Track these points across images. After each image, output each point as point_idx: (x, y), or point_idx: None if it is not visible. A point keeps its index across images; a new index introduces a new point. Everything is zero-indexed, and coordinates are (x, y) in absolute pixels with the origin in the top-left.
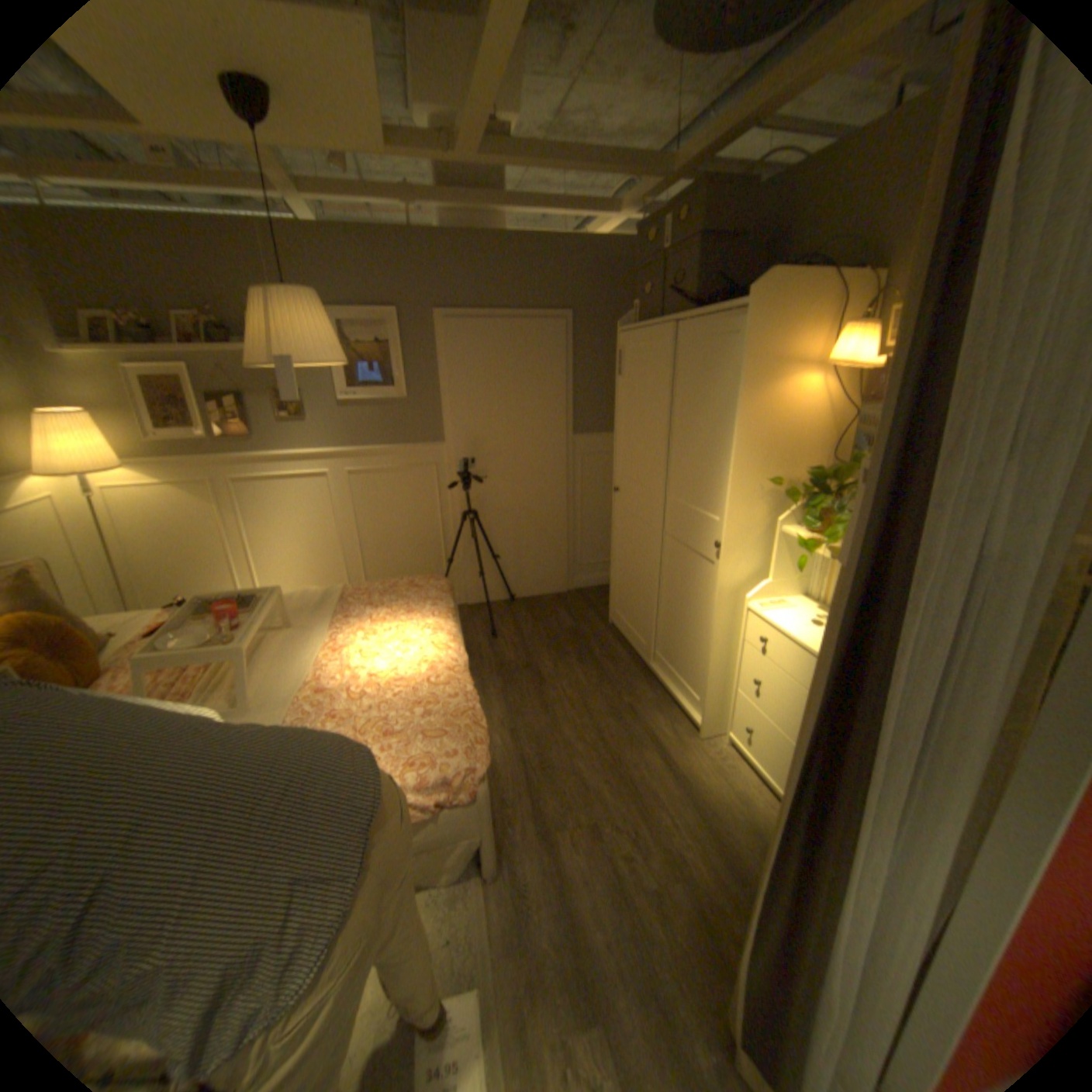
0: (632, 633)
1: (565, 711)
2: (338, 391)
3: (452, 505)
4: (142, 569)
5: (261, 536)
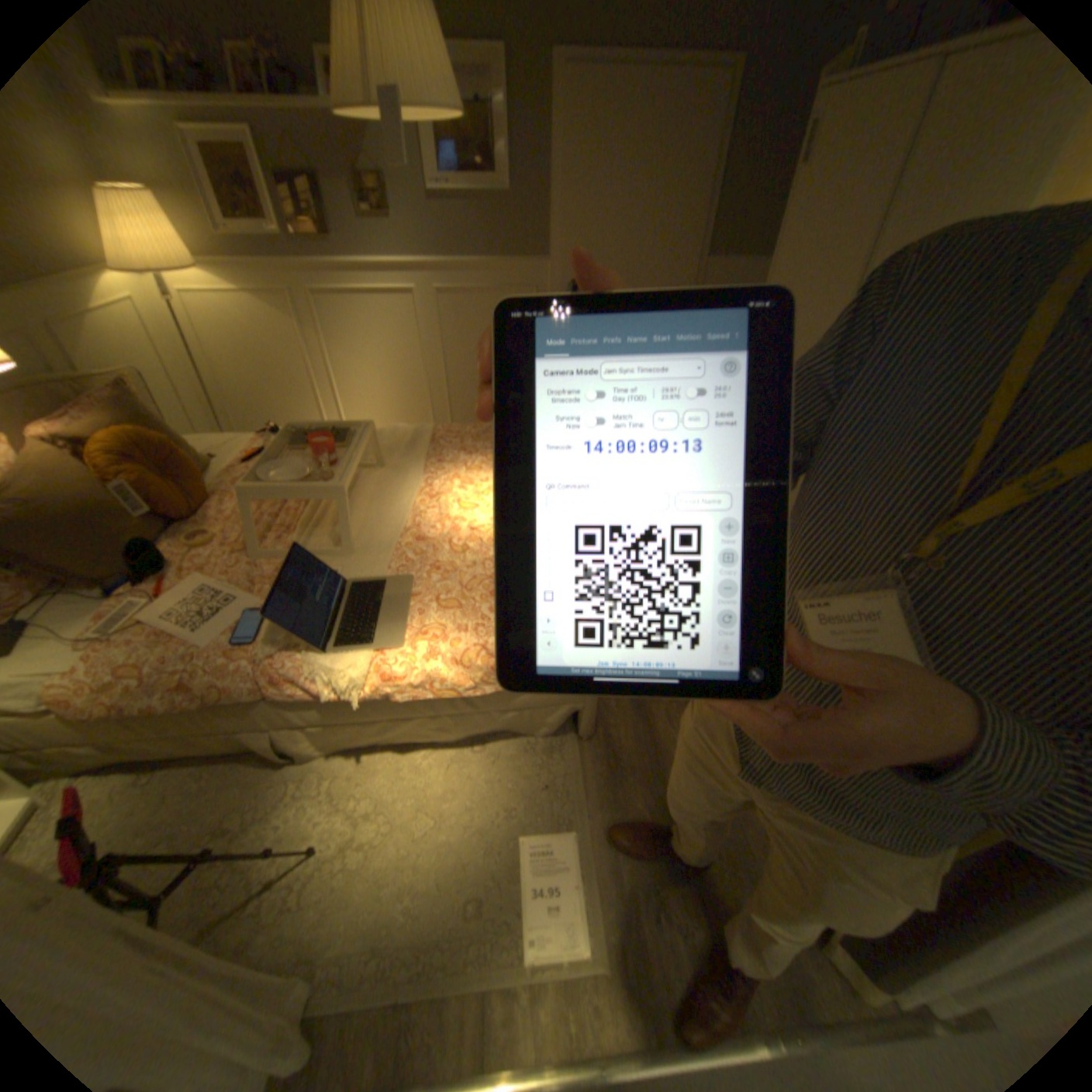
0: None
1: None
2: (427, 176)
3: None
4: (230, 388)
5: (345, 361)
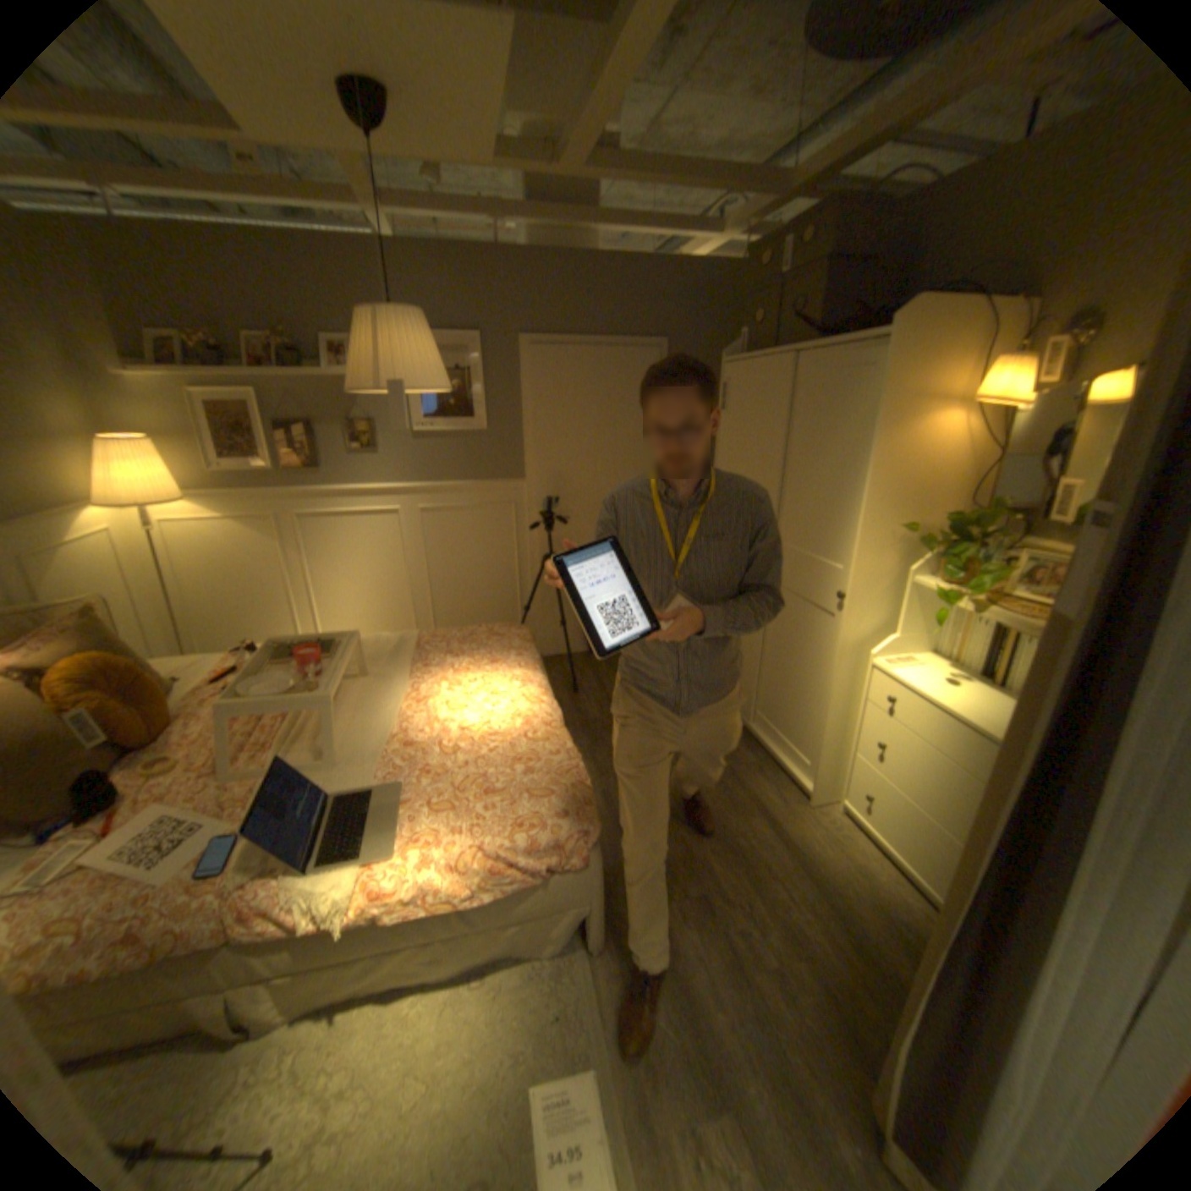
0: None
1: None
2: (414, 421)
3: (530, 548)
4: (197, 611)
5: (326, 577)
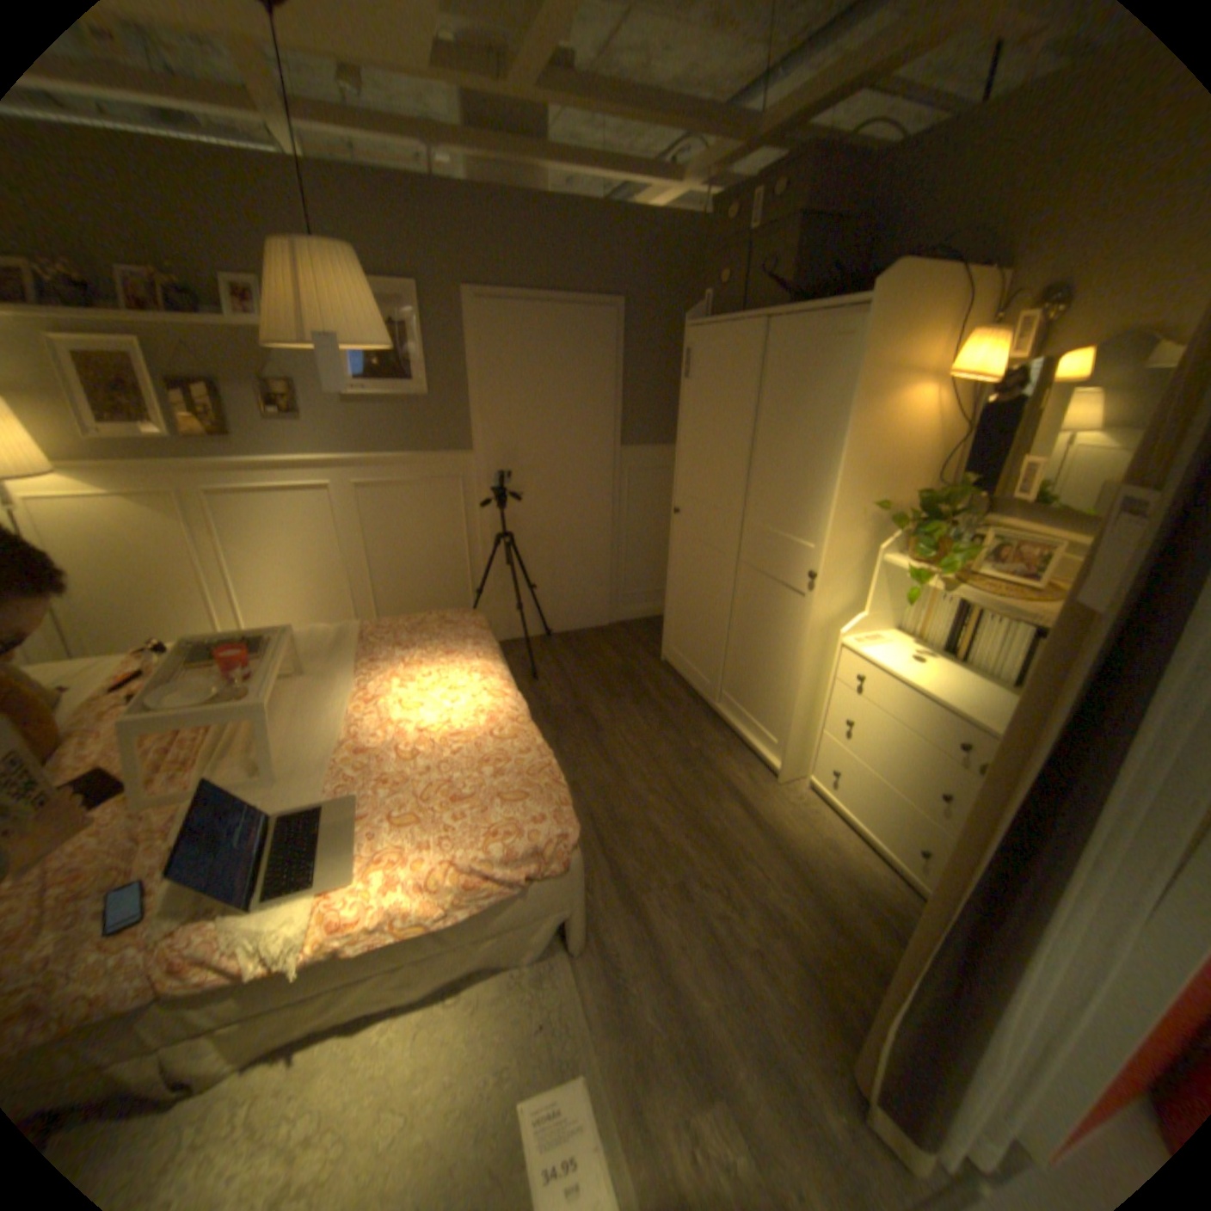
0: (692, 671)
1: (628, 759)
2: (342, 383)
3: (480, 527)
4: (86, 605)
5: (245, 562)
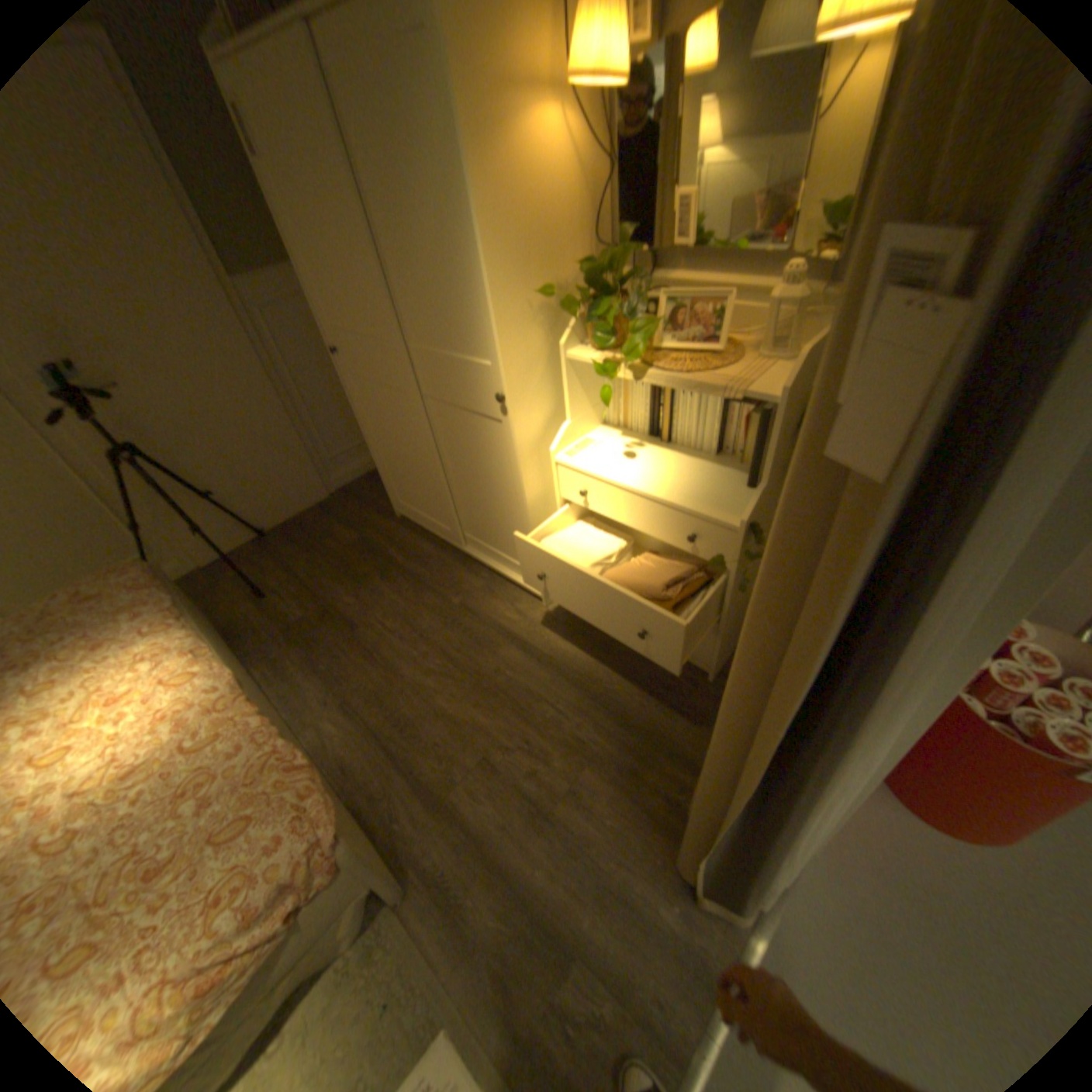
0: (431, 522)
1: (395, 648)
2: None
3: (84, 447)
4: None
5: None
